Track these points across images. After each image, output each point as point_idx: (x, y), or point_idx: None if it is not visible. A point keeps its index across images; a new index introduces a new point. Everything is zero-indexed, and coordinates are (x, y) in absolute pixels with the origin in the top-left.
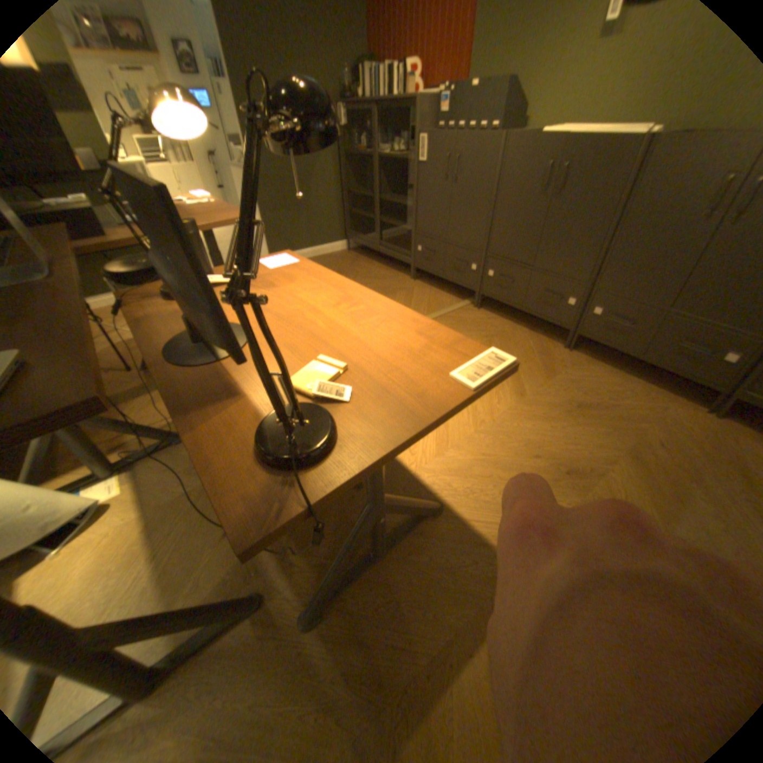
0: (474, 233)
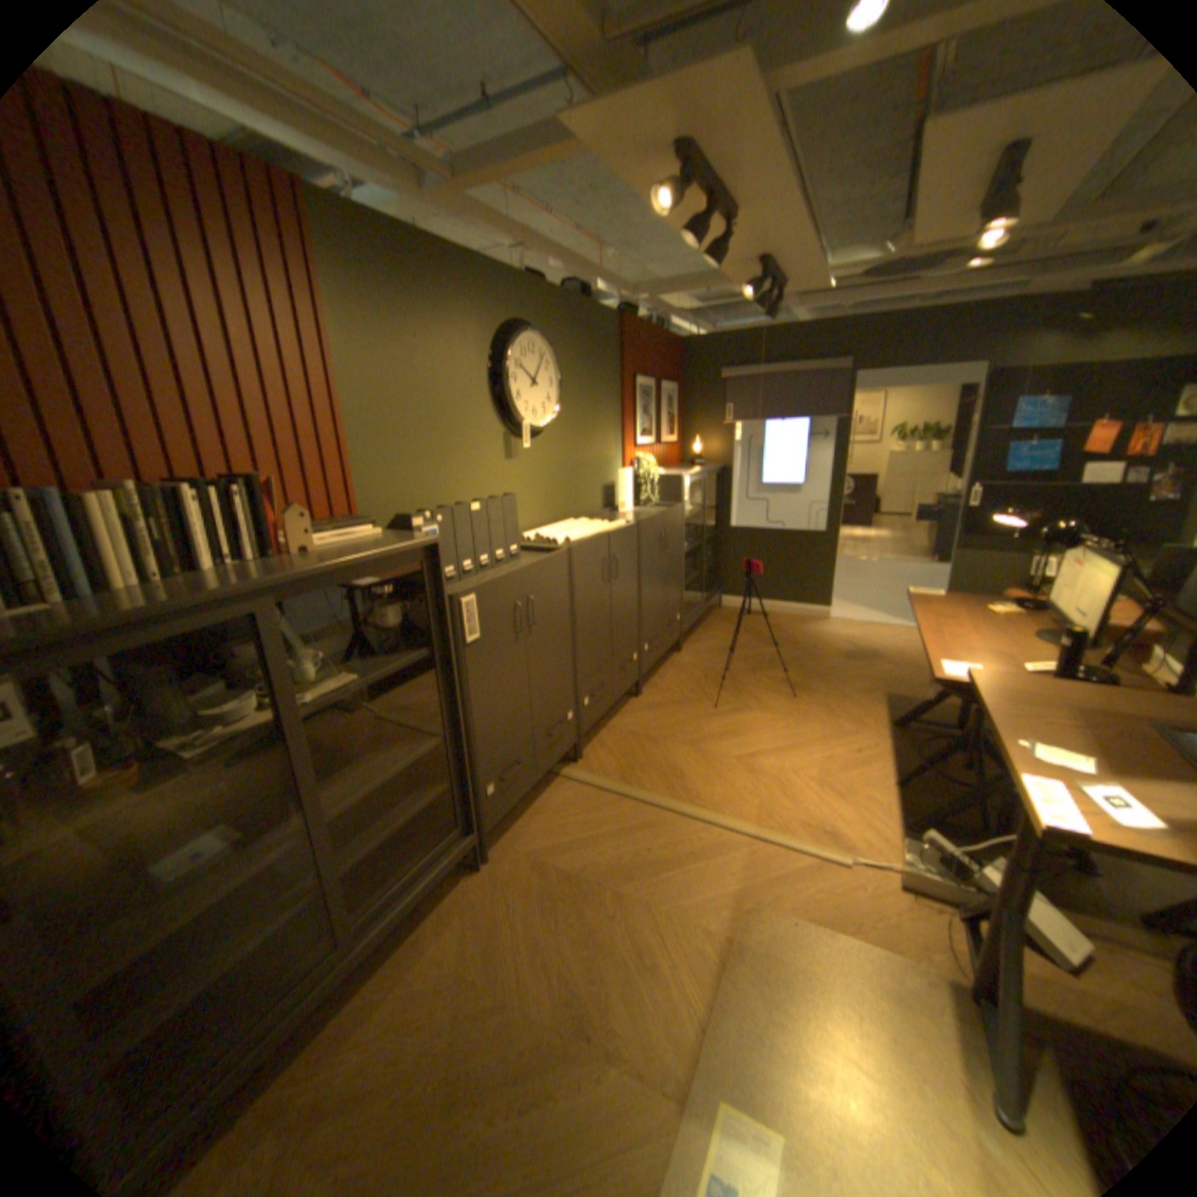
0: (563, 677)
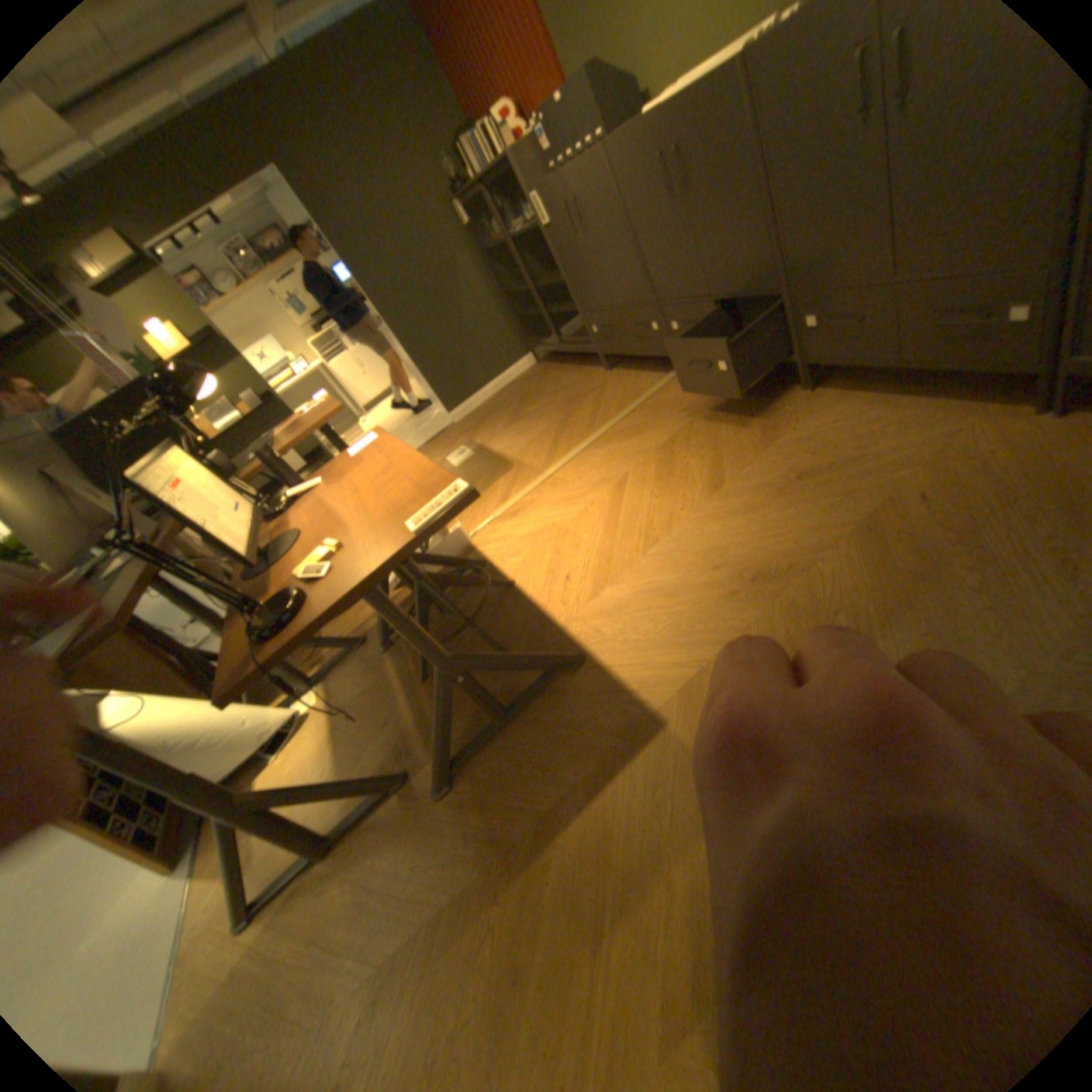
0: (635, 283)
